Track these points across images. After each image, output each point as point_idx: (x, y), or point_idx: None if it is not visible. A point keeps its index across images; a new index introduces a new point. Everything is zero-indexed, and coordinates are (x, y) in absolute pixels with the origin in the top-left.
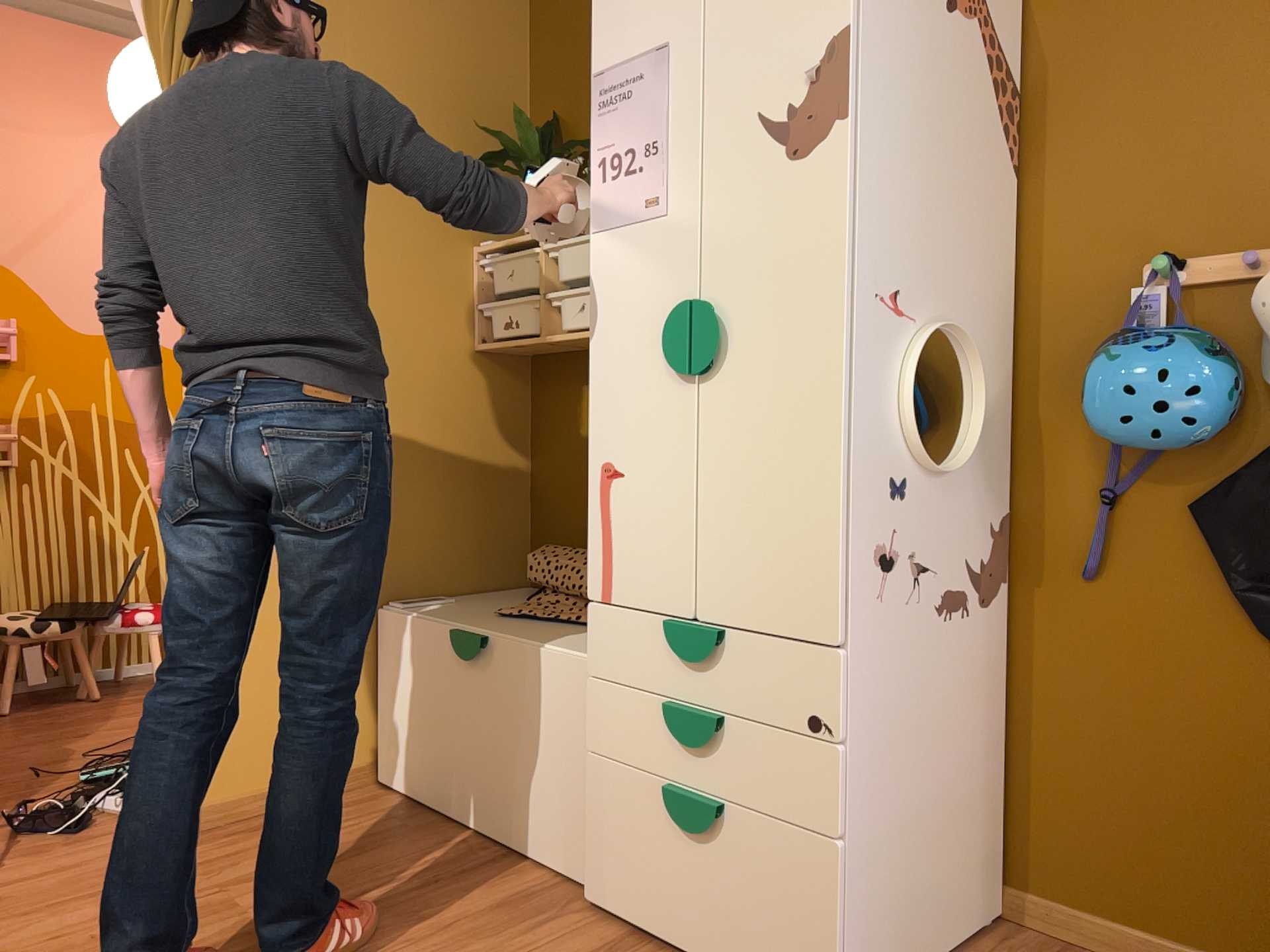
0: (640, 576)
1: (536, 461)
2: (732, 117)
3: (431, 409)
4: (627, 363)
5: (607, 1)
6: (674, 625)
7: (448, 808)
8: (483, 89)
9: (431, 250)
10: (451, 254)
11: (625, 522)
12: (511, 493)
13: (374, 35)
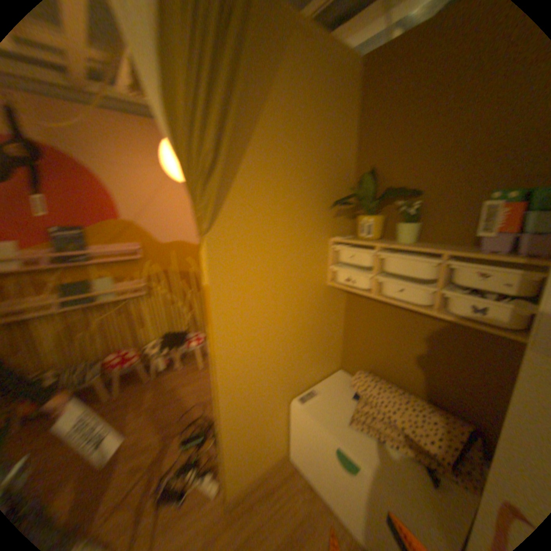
0: None
1: (347, 323)
2: None
3: (310, 316)
4: None
5: None
6: None
7: (330, 504)
8: (336, 154)
9: (312, 244)
10: (320, 243)
11: None
12: (336, 337)
13: (289, 133)
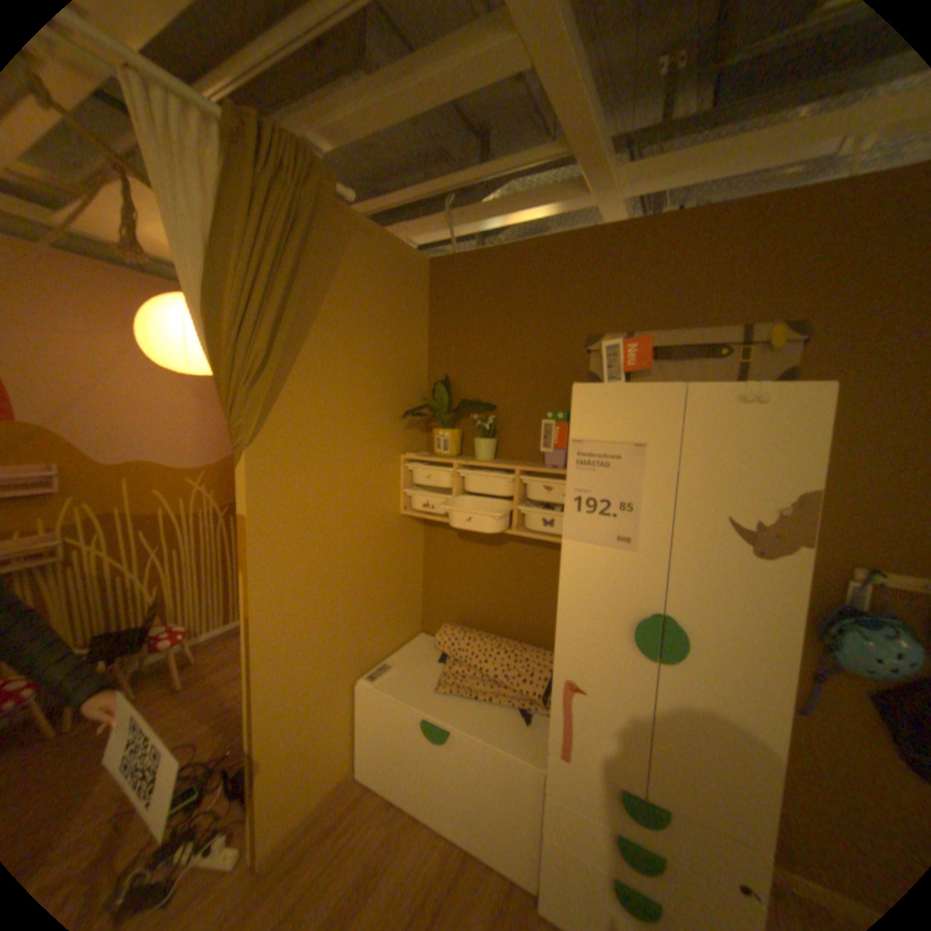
0: (597, 758)
1: (428, 566)
2: (704, 512)
3: (380, 556)
4: (593, 630)
5: (587, 394)
6: (632, 801)
7: (415, 813)
8: (406, 359)
9: (380, 463)
10: (390, 462)
11: (586, 722)
12: (414, 586)
13: (352, 334)
